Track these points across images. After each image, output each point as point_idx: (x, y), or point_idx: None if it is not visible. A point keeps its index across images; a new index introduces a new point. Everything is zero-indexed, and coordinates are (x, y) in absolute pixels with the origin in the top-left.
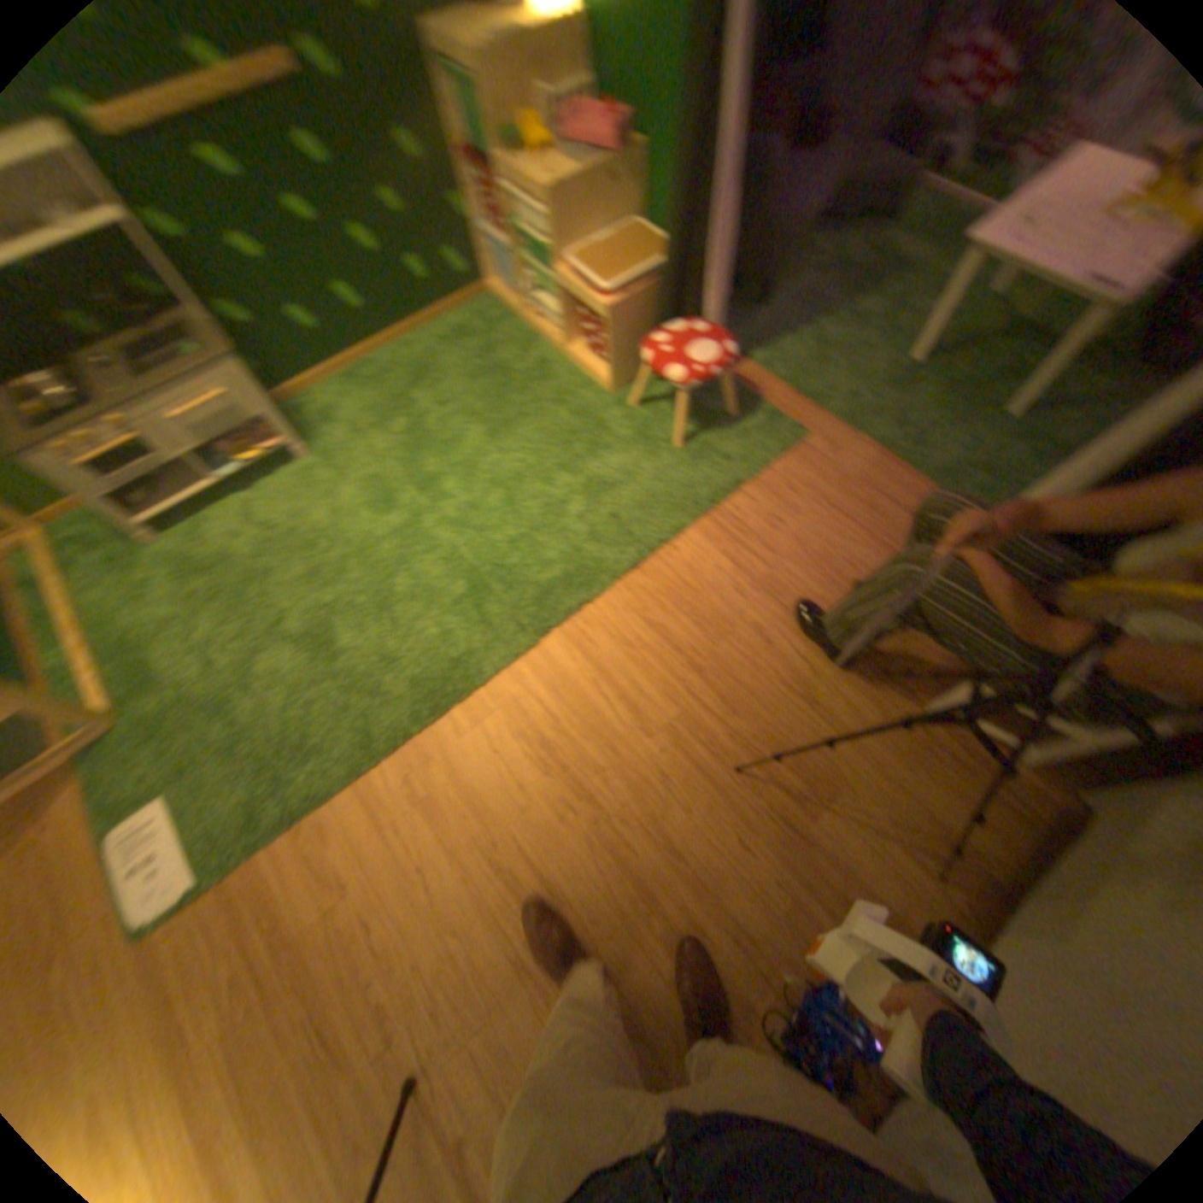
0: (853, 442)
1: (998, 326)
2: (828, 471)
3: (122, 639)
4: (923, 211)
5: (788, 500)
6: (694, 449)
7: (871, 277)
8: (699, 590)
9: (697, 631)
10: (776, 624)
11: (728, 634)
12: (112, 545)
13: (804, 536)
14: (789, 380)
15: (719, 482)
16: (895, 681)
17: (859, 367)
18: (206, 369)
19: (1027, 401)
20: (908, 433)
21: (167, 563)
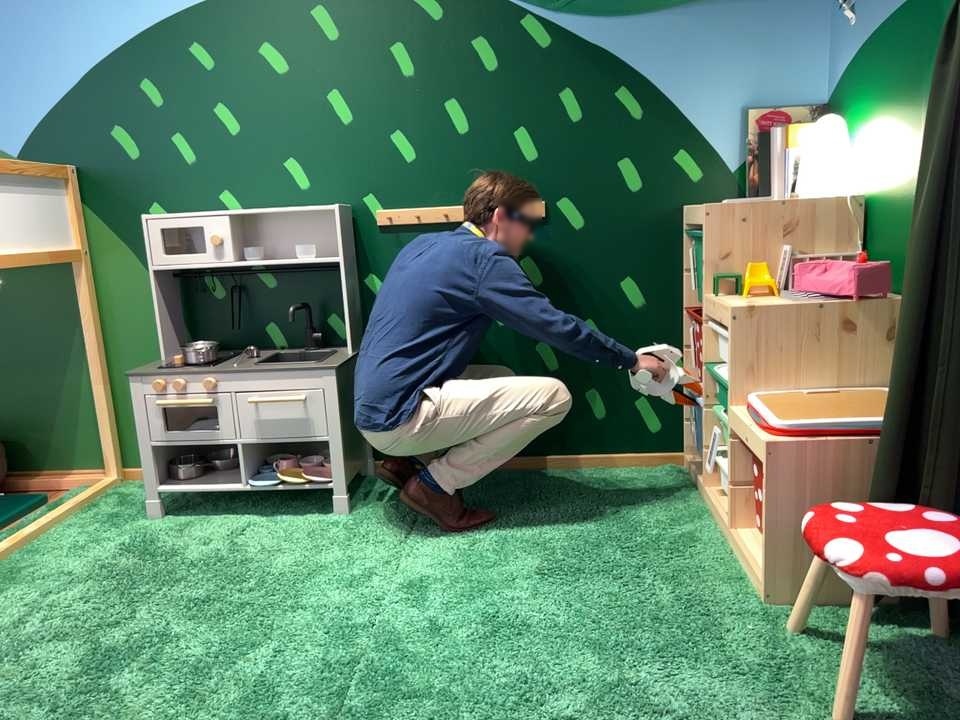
0: None
1: None
2: None
3: (27, 570)
4: None
5: None
6: None
7: None
8: None
9: None
10: None
11: None
12: (138, 509)
13: None
14: None
15: None
16: None
17: None
18: (311, 375)
19: None
20: None
21: (142, 537)
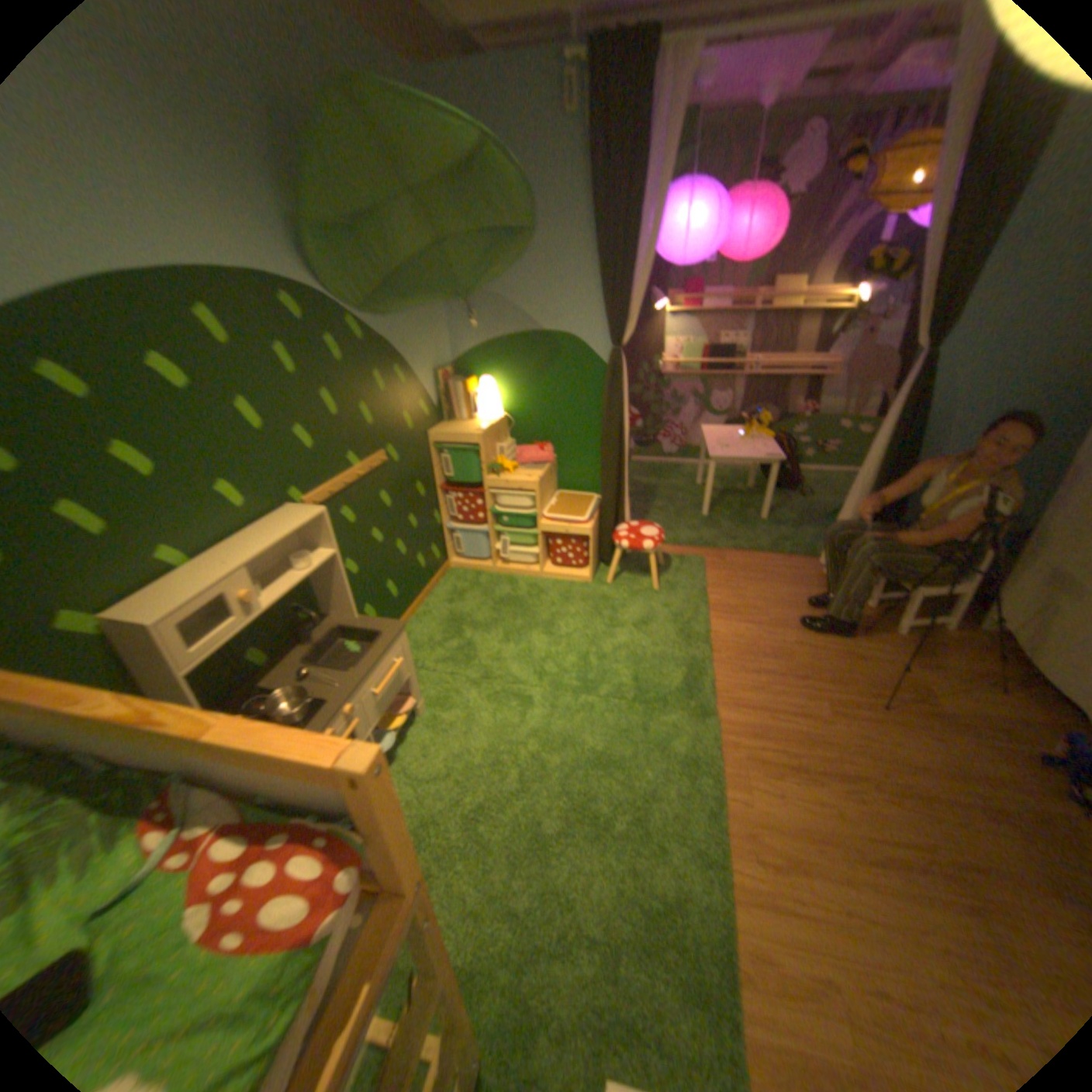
0: (723, 552)
1: (714, 494)
2: (730, 567)
3: None
4: (631, 468)
5: (732, 586)
6: (664, 585)
7: (644, 494)
8: (751, 642)
9: (777, 660)
10: (802, 636)
11: (791, 653)
12: None
13: (758, 596)
14: (666, 541)
15: (694, 593)
16: (872, 630)
17: (686, 525)
18: (394, 641)
19: (767, 509)
20: (739, 540)
21: None
